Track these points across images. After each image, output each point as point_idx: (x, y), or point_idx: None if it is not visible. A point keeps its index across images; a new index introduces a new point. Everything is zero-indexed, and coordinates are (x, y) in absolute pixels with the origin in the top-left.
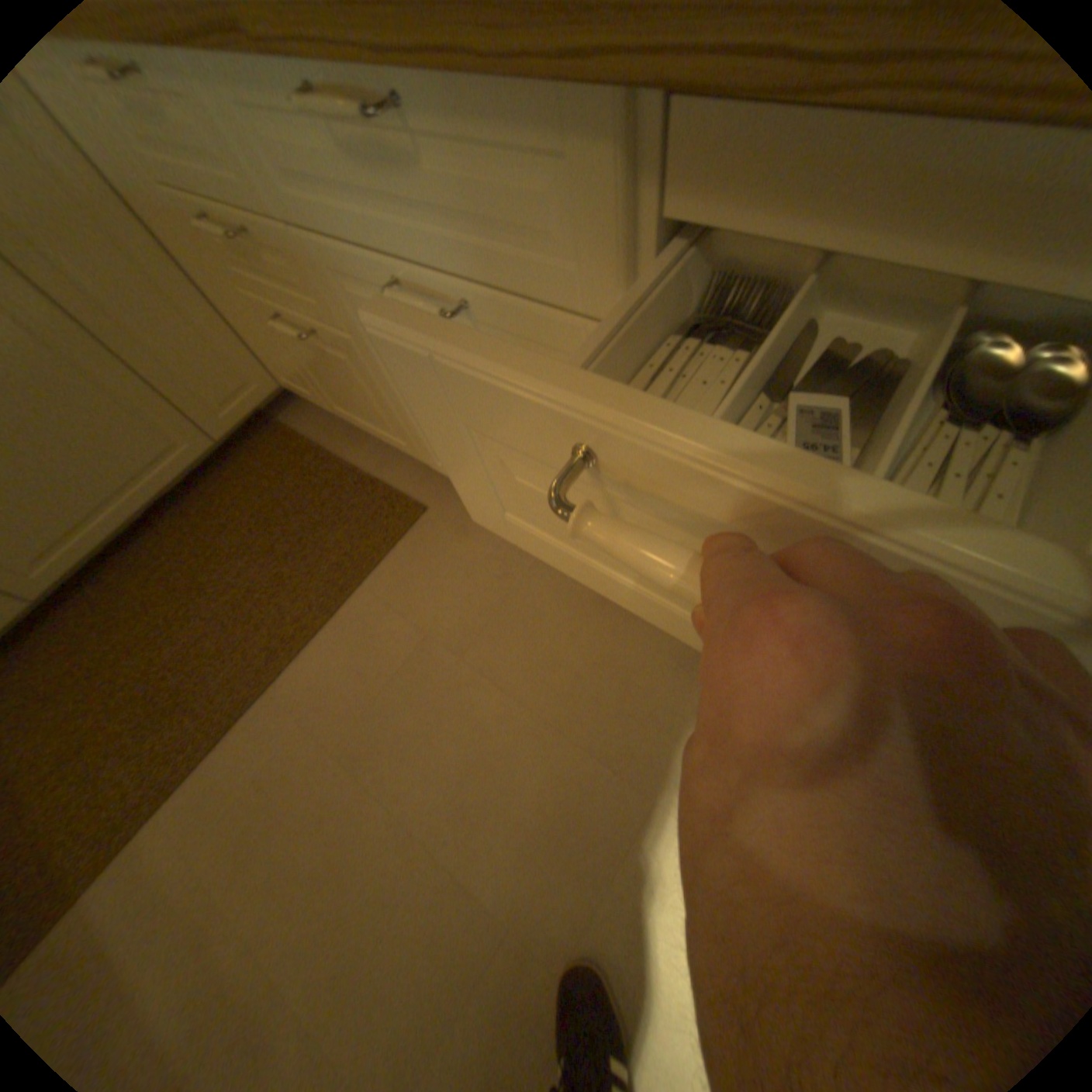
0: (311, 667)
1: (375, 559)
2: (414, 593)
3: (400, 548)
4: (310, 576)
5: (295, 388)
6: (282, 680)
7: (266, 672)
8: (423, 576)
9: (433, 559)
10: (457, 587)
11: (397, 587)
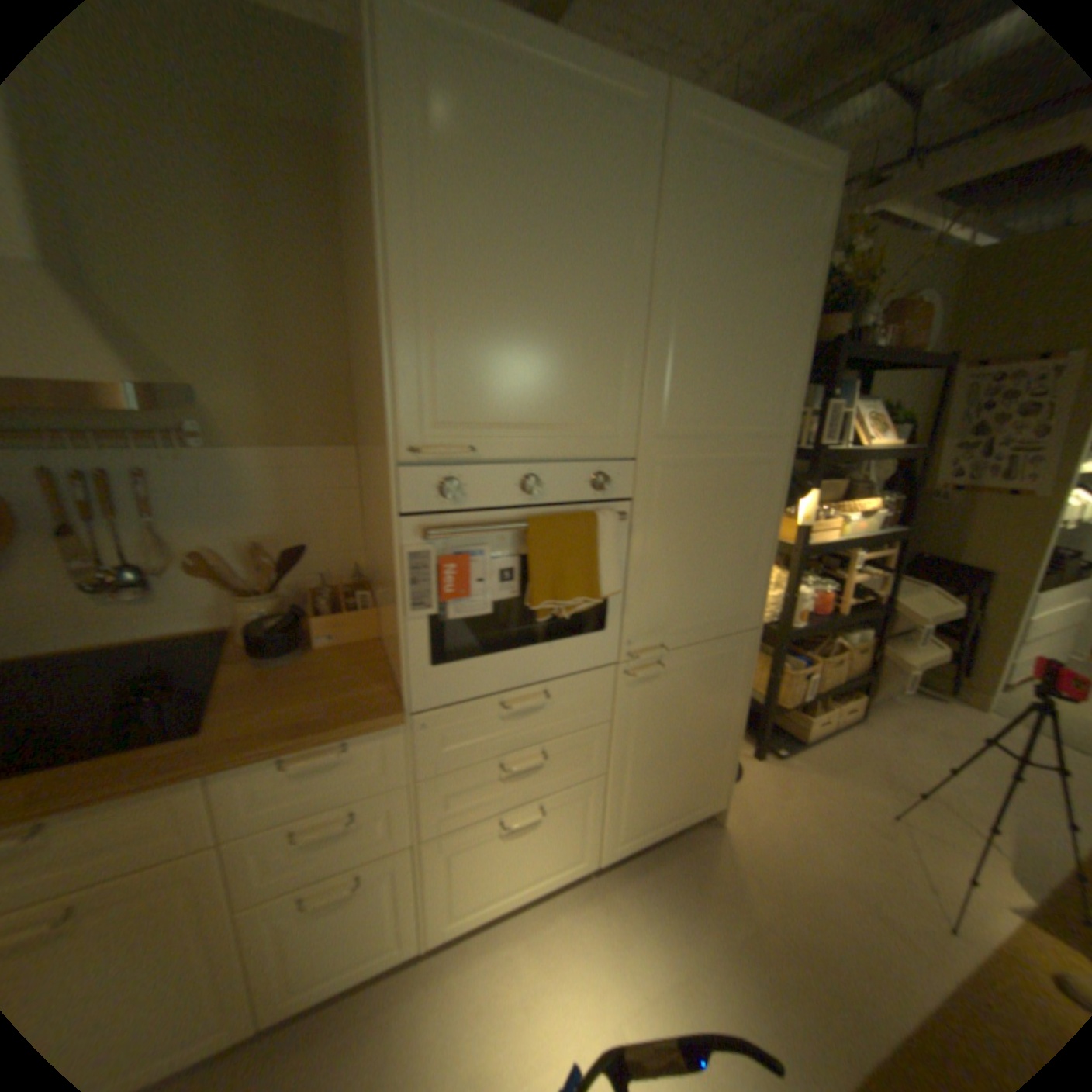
0: None
1: None
2: None
3: None
4: None
5: None
6: None
7: None
8: None
9: None
10: None
11: None
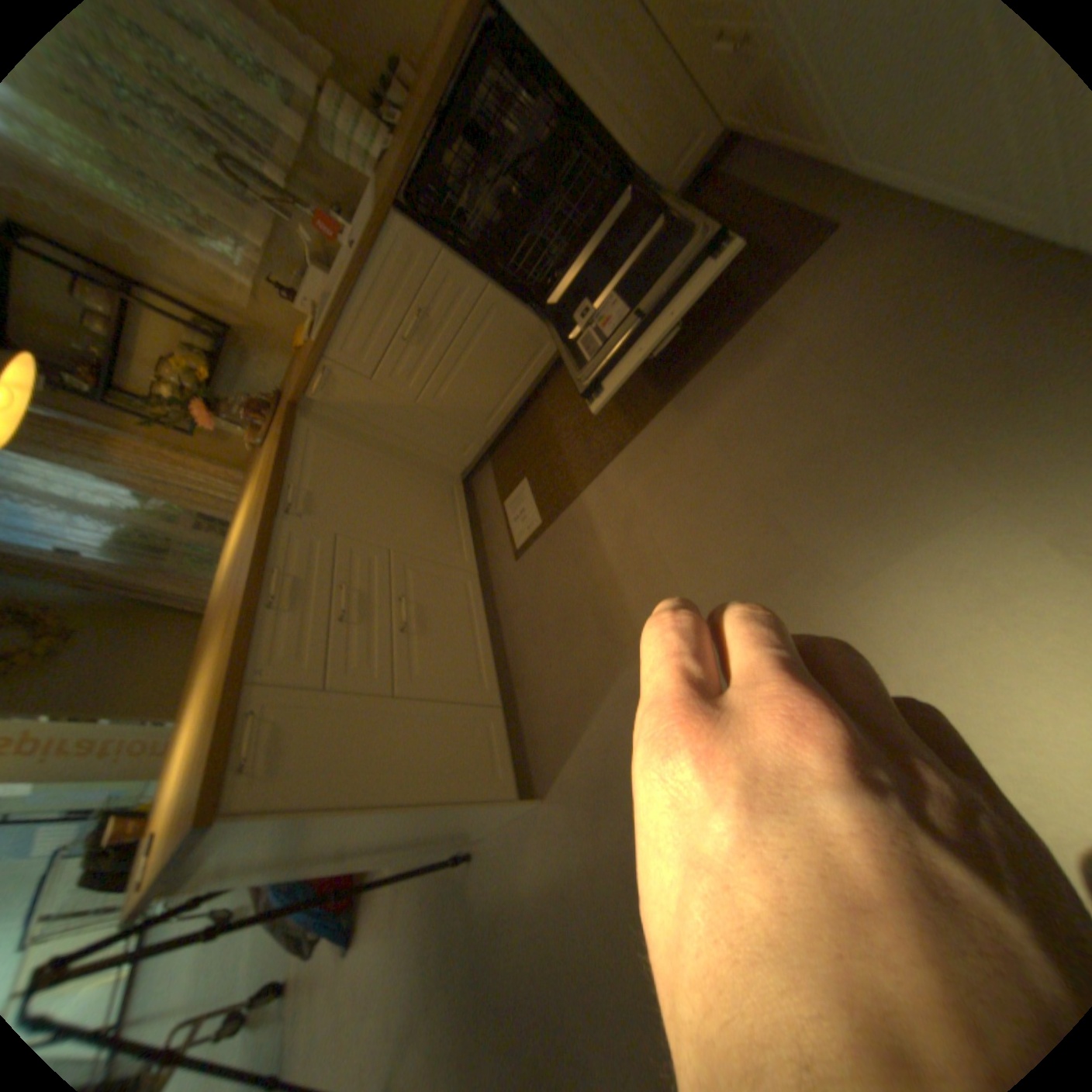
0: (710, 377)
1: (777, 285)
2: (805, 312)
3: (803, 272)
4: (721, 307)
5: (740, 129)
6: (690, 386)
7: (680, 380)
8: (818, 295)
9: (832, 277)
10: (849, 302)
11: (791, 309)
